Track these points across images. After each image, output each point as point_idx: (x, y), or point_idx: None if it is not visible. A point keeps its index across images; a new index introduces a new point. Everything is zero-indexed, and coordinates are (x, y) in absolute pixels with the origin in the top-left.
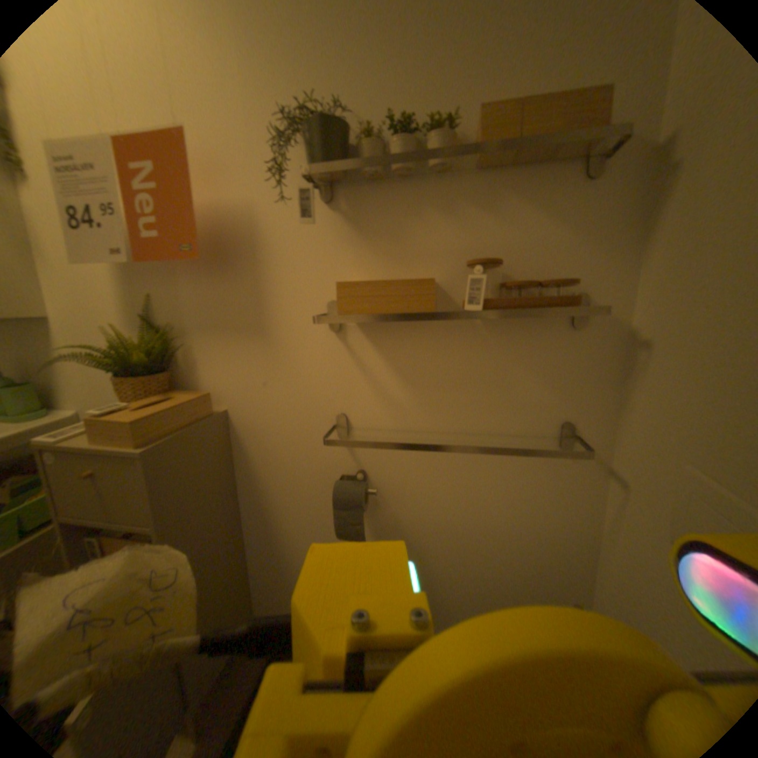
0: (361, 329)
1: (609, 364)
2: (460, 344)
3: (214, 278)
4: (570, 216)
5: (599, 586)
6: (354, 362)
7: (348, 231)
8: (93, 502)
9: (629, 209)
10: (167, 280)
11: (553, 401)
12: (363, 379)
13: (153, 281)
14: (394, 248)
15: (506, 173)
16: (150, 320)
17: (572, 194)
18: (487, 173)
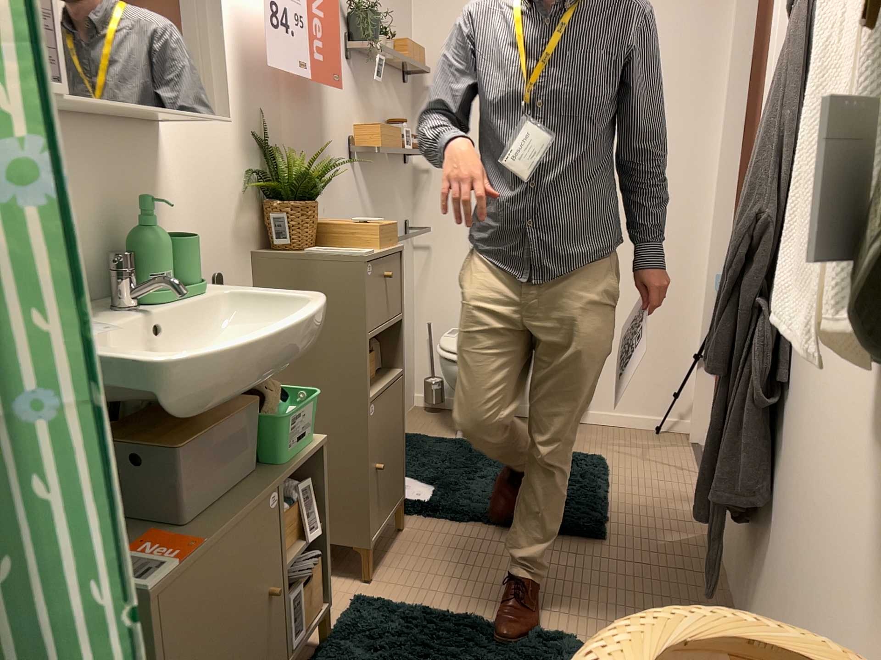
0: (359, 162)
1: (410, 186)
2: (384, 174)
3: (303, 105)
4: (401, 104)
5: (416, 321)
6: (357, 188)
7: (354, 88)
8: (384, 302)
9: (410, 106)
10: (276, 100)
11: (403, 209)
12: (360, 202)
13: (267, 98)
14: (367, 106)
15: (390, 74)
16: (265, 142)
17: (401, 94)
18: (386, 72)
